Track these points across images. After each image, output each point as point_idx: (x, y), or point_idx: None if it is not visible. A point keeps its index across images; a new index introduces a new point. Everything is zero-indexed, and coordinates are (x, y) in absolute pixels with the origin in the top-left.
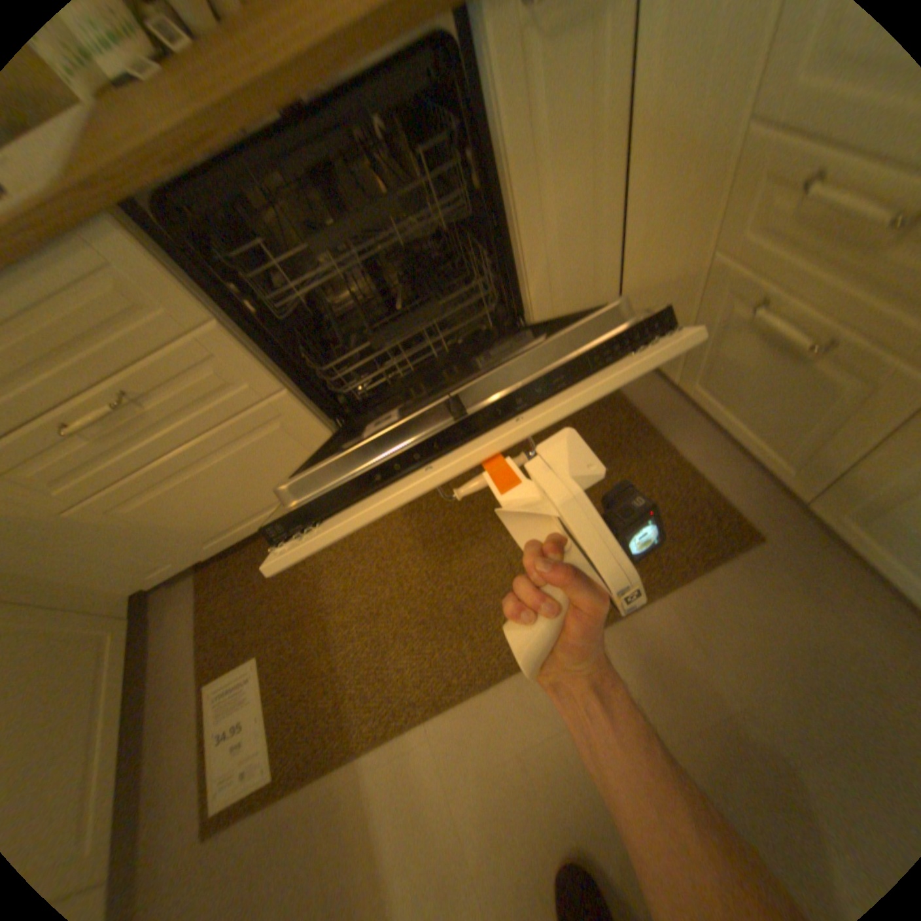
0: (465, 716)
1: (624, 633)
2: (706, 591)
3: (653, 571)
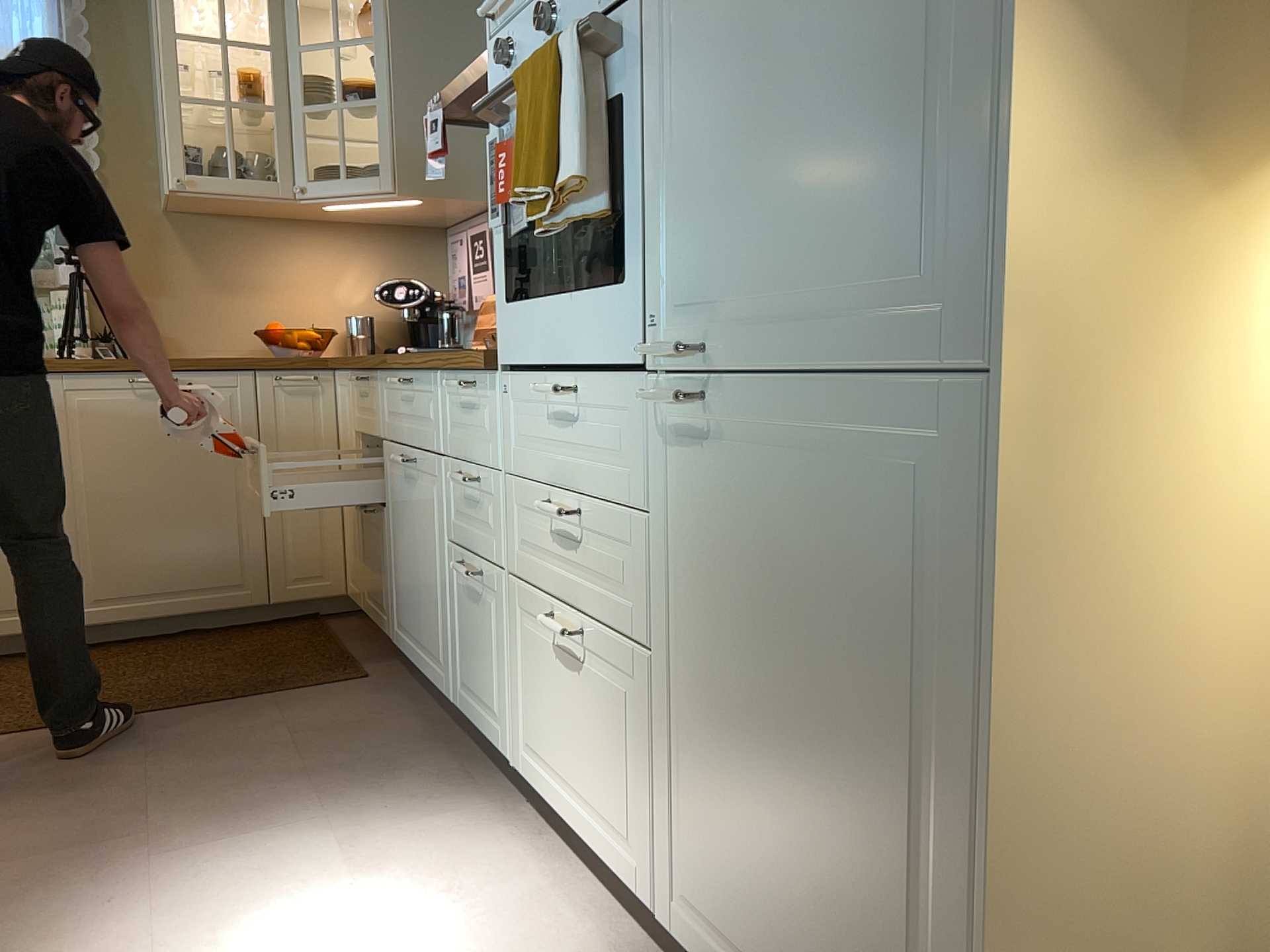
0: (45, 737)
1: (225, 707)
2: (306, 693)
3: (274, 687)
